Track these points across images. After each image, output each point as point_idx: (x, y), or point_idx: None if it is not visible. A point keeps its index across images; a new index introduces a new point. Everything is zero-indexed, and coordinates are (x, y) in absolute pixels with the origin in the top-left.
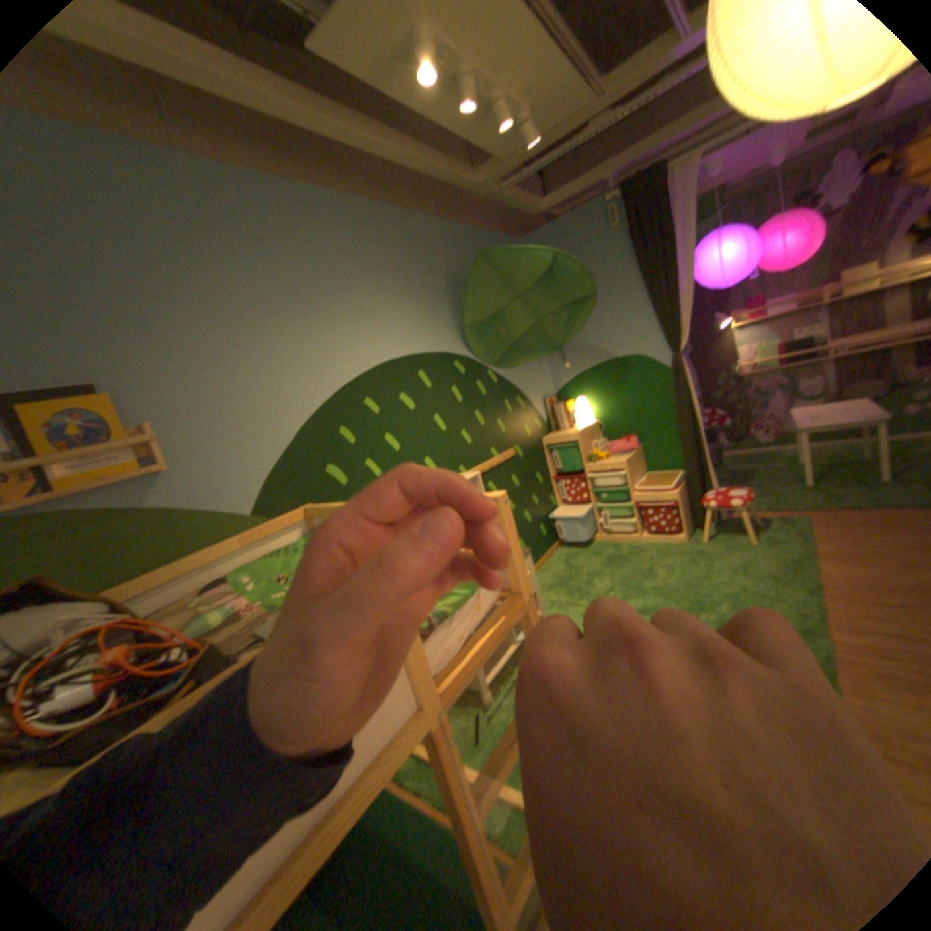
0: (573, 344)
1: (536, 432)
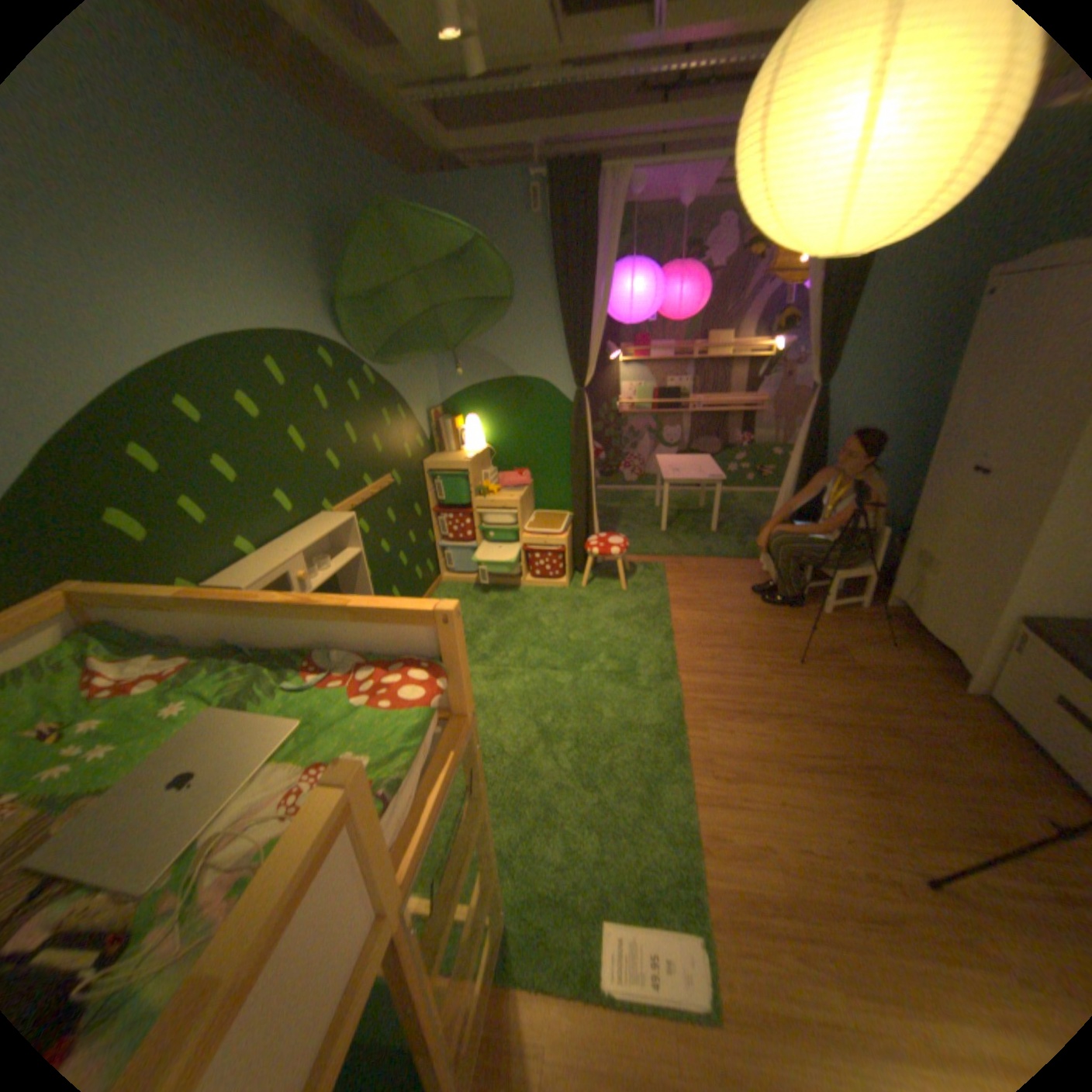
0: (469, 350)
1: (417, 455)
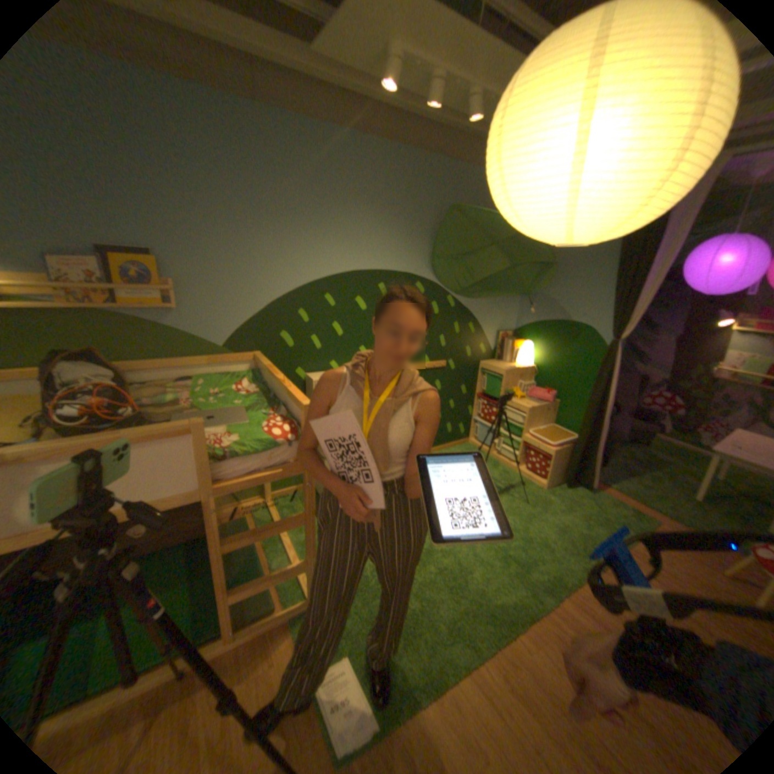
0: (543, 297)
1: (477, 358)
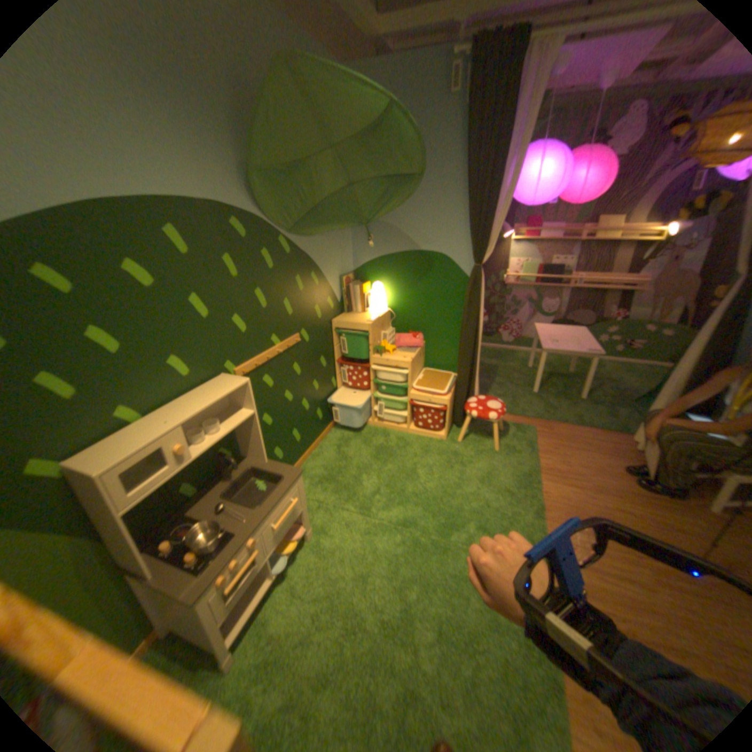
0: (381, 224)
1: (328, 315)
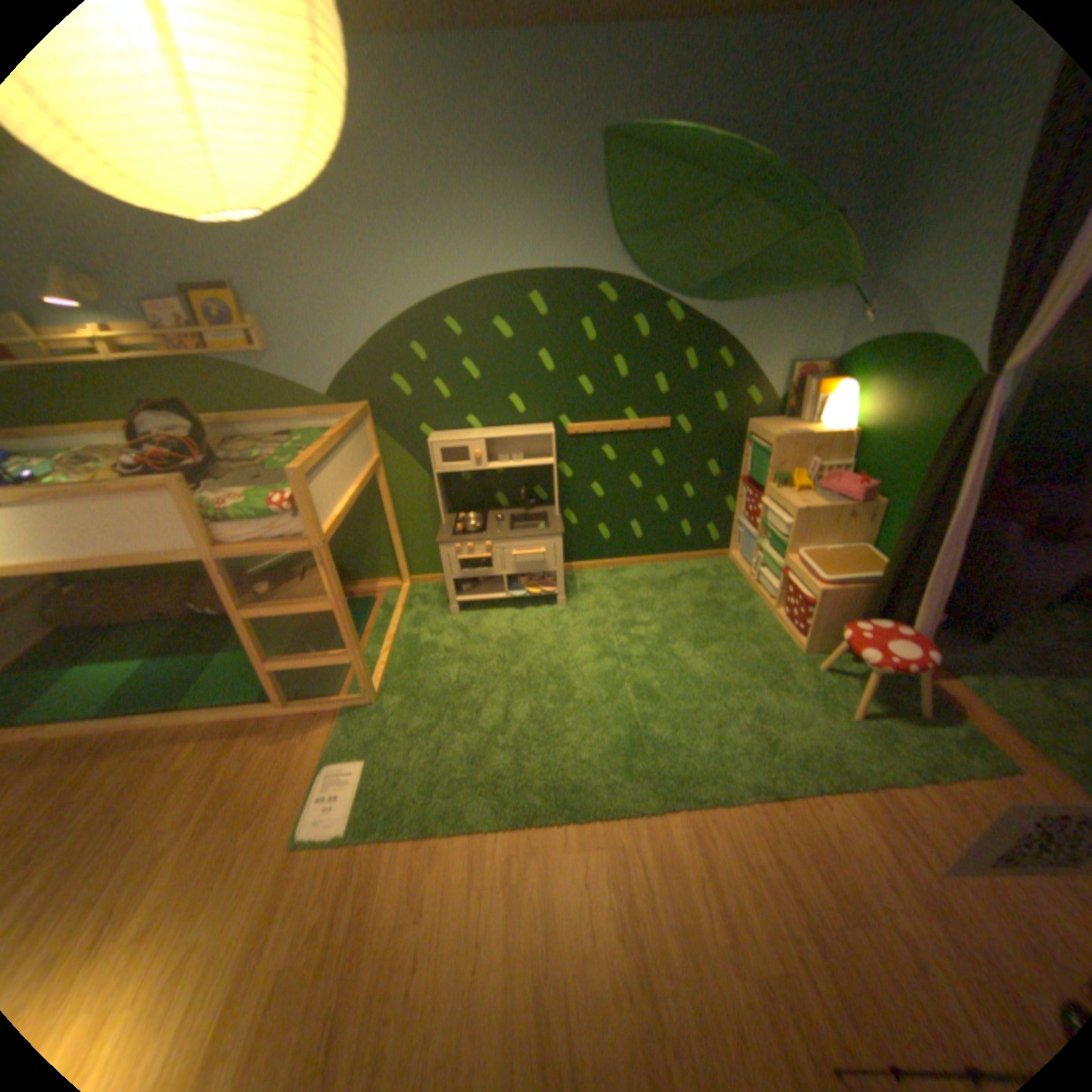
0: (892, 282)
1: (743, 410)
